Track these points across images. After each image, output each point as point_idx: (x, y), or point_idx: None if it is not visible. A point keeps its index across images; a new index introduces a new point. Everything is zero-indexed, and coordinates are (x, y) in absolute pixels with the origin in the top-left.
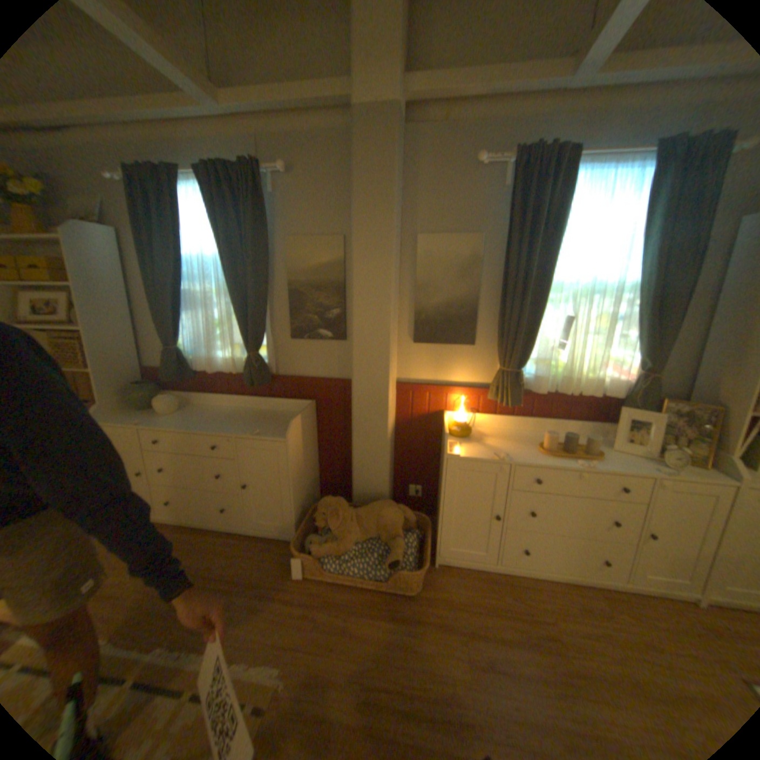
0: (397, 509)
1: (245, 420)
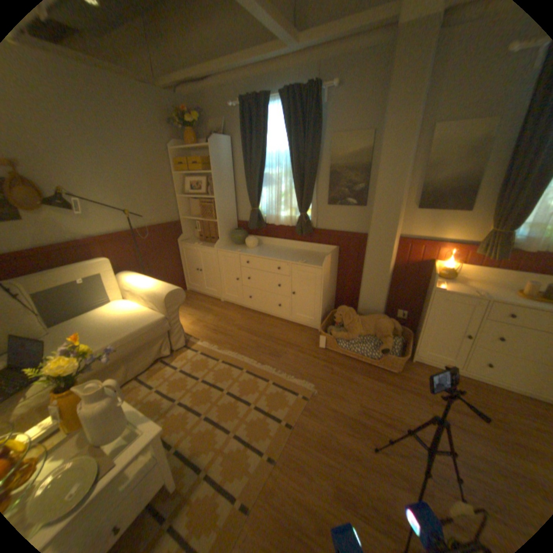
0: (390, 321)
1: (296, 255)
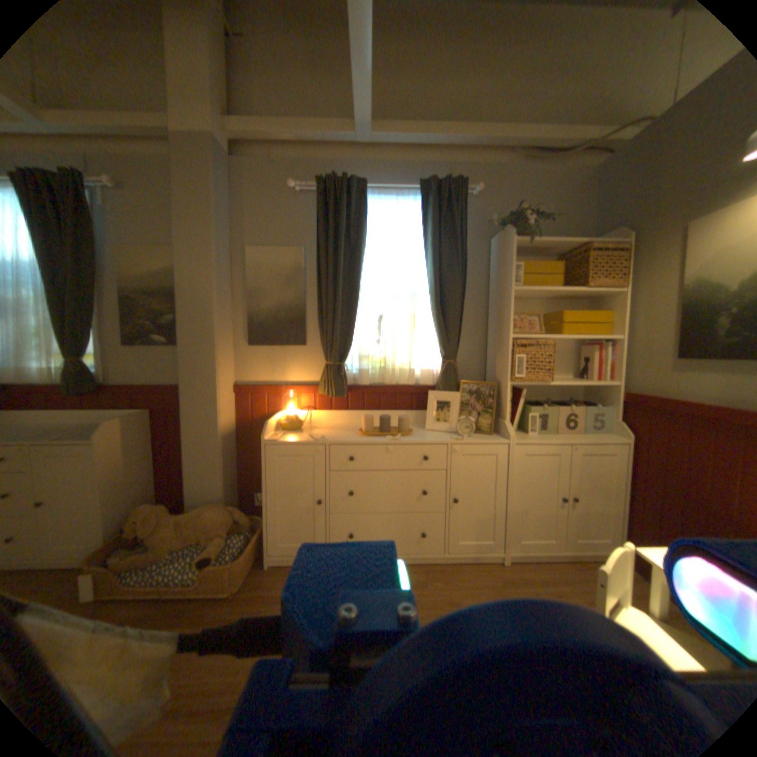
0: (224, 510)
1: (57, 432)
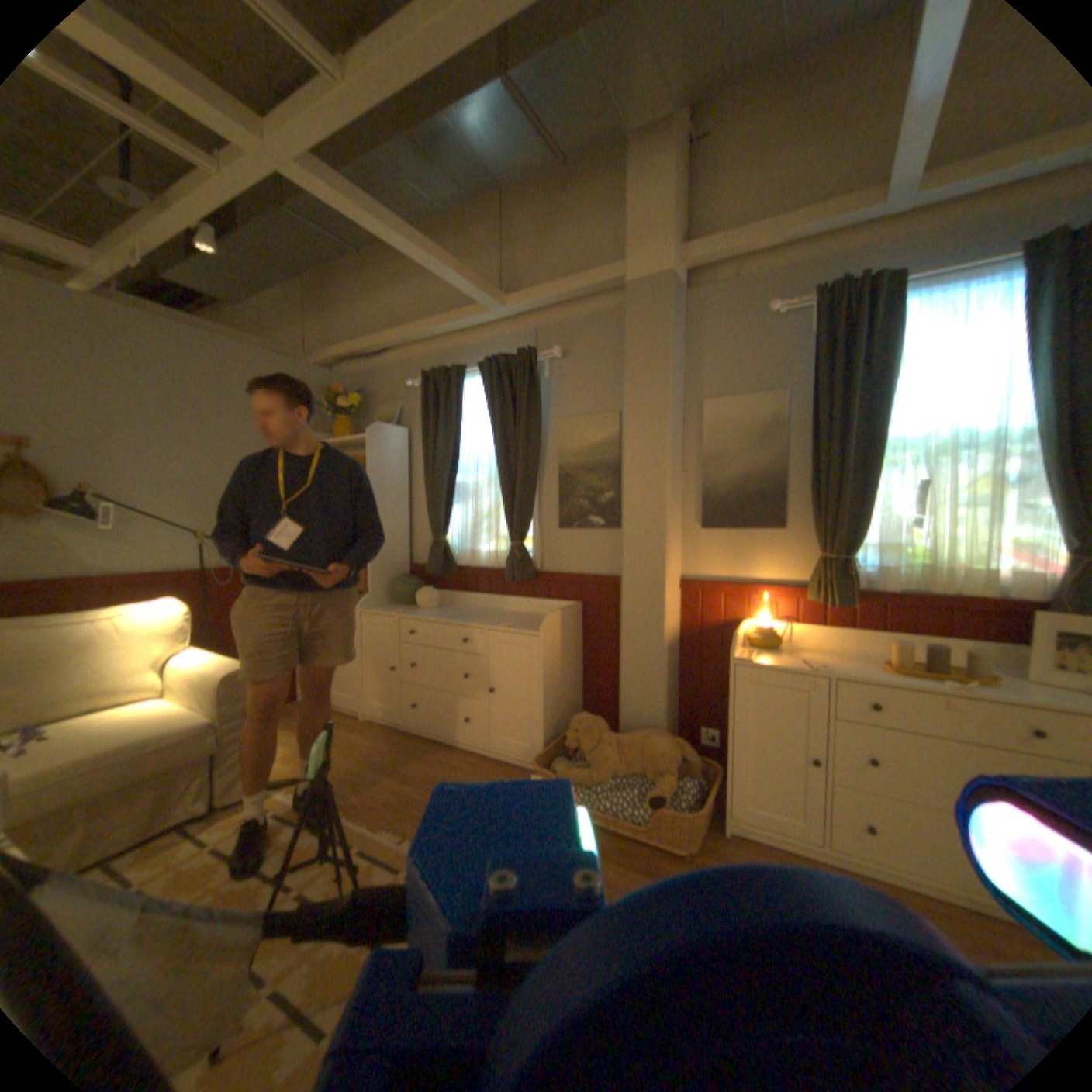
0: (673, 742)
1: (502, 617)
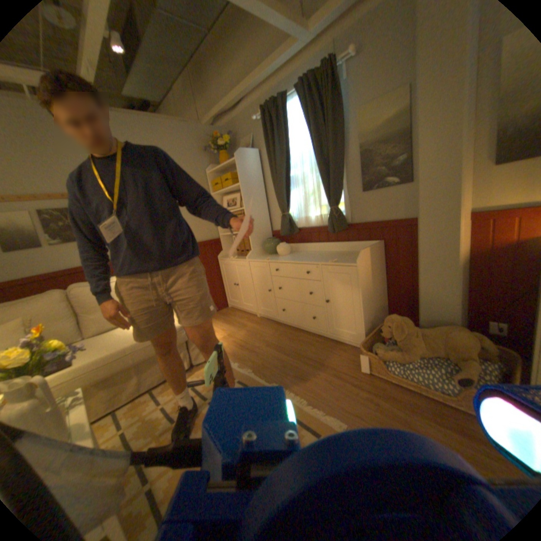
0: (472, 335)
1: (329, 256)
